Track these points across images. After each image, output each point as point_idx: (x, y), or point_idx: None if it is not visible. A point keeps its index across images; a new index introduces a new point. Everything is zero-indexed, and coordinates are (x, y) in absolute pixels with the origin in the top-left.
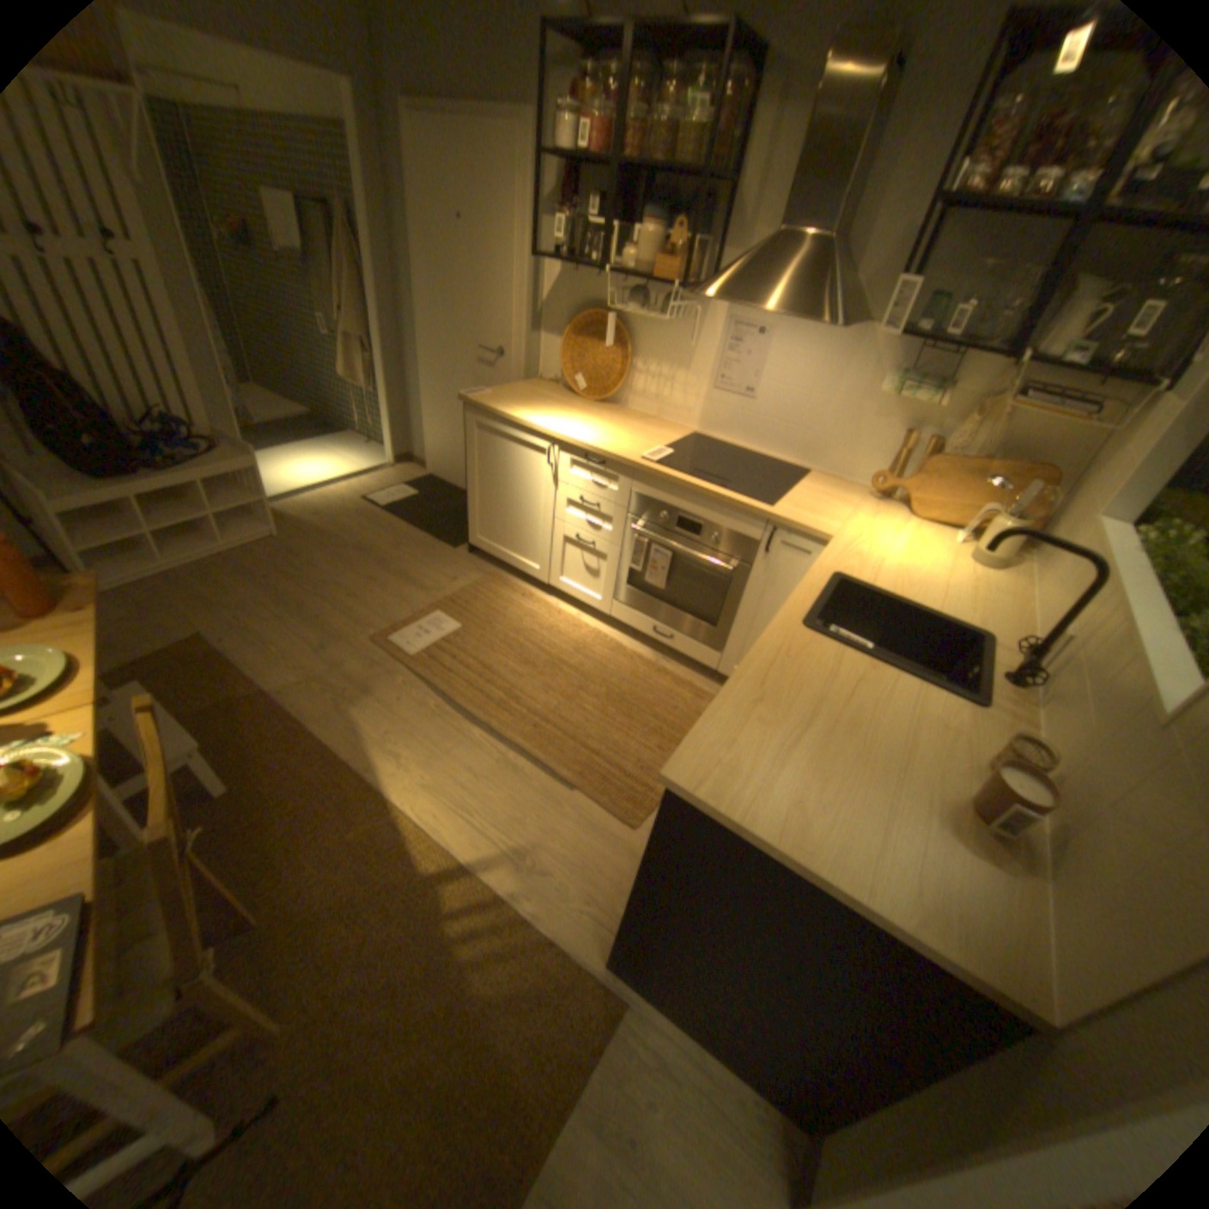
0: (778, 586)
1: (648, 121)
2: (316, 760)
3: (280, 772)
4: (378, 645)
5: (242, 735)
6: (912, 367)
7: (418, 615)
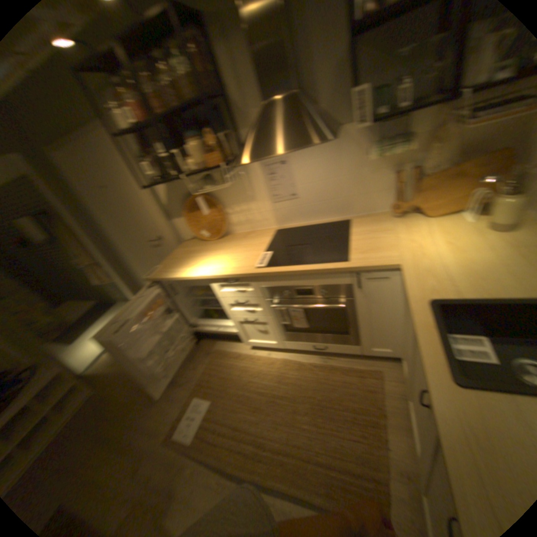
0: (376, 300)
1: (156, 88)
2: None
3: None
4: (165, 450)
5: None
6: (378, 137)
7: (181, 410)
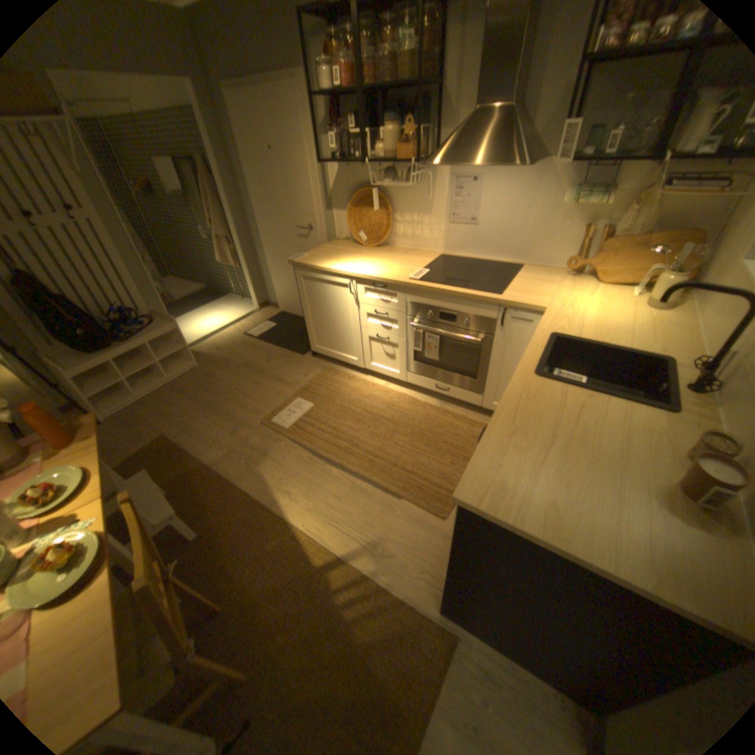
0: (514, 346)
1: (376, 56)
2: (241, 502)
3: (221, 513)
4: (267, 424)
5: (196, 493)
6: (583, 181)
7: (288, 401)
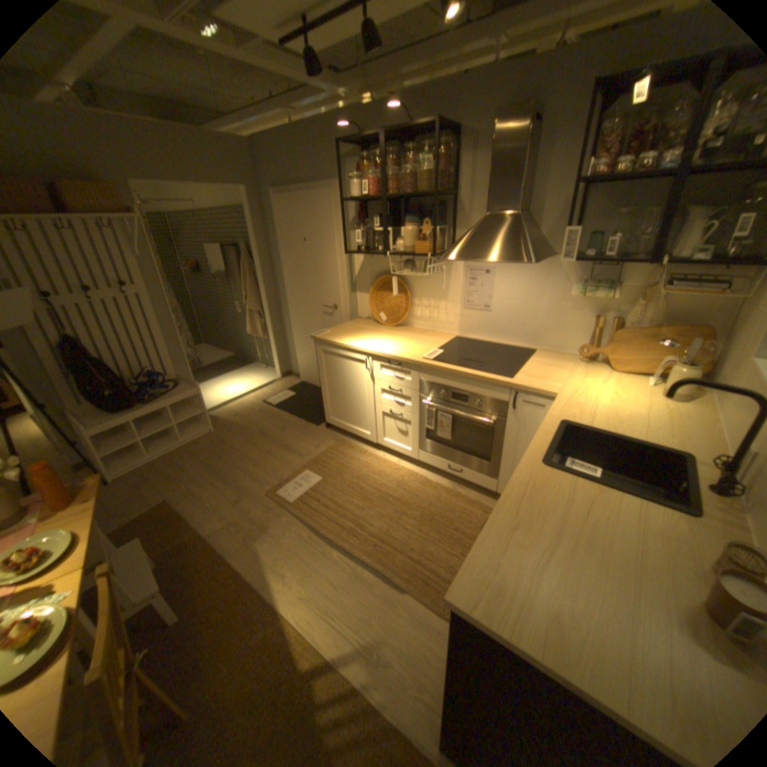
0: (528, 430)
1: (400, 173)
2: (231, 584)
3: (208, 595)
4: (271, 497)
5: (186, 569)
6: (589, 277)
7: (296, 473)
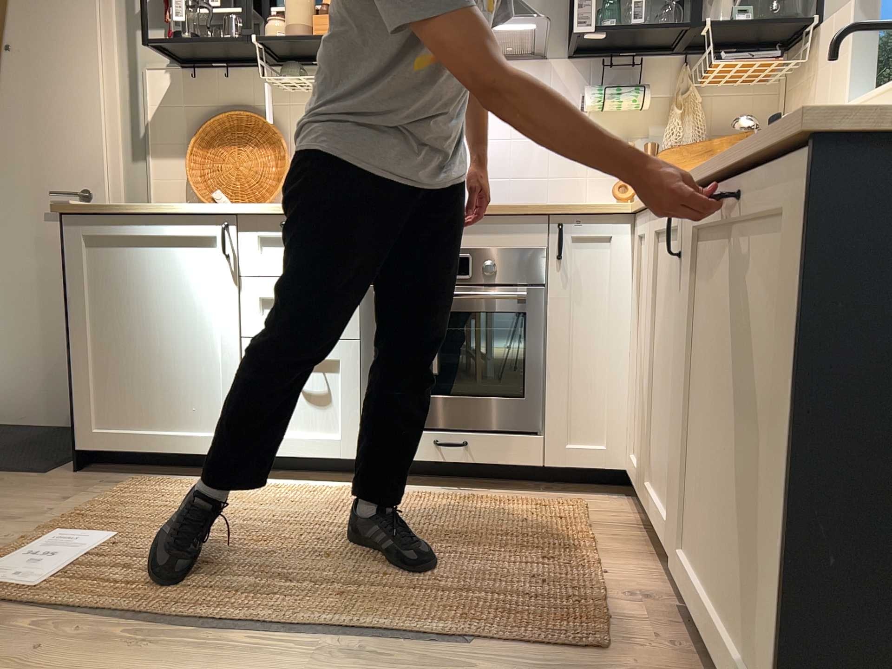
0: (590, 298)
1: None
2: None
3: None
4: None
5: None
6: (598, 90)
7: (19, 546)
